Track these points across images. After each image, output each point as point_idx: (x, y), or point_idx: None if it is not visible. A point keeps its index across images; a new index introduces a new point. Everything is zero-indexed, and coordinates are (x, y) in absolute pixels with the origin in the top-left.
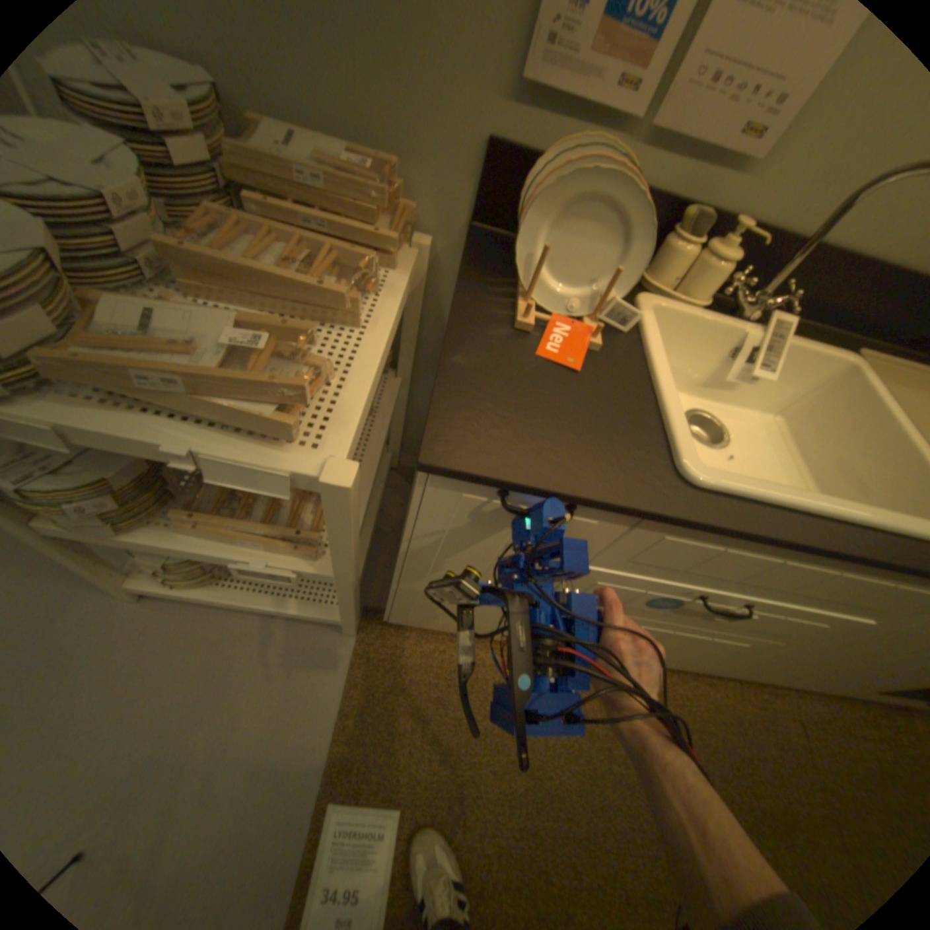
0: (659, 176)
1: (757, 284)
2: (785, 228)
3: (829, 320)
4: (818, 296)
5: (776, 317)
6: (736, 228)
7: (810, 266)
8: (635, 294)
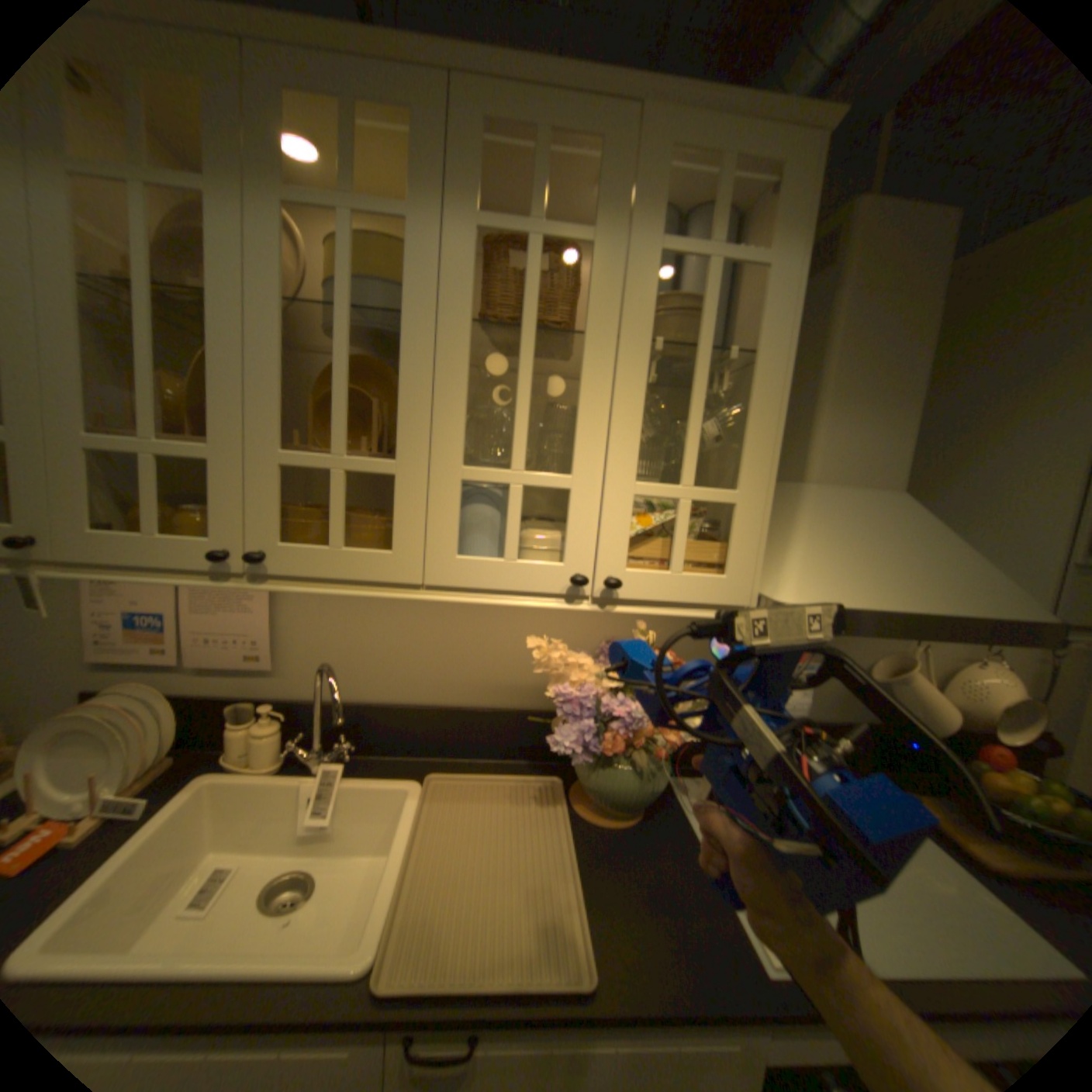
0: (194, 694)
1: (293, 749)
2: (325, 702)
3: (417, 755)
4: (390, 740)
5: (323, 769)
6: (256, 715)
7: (364, 721)
8: (163, 782)
